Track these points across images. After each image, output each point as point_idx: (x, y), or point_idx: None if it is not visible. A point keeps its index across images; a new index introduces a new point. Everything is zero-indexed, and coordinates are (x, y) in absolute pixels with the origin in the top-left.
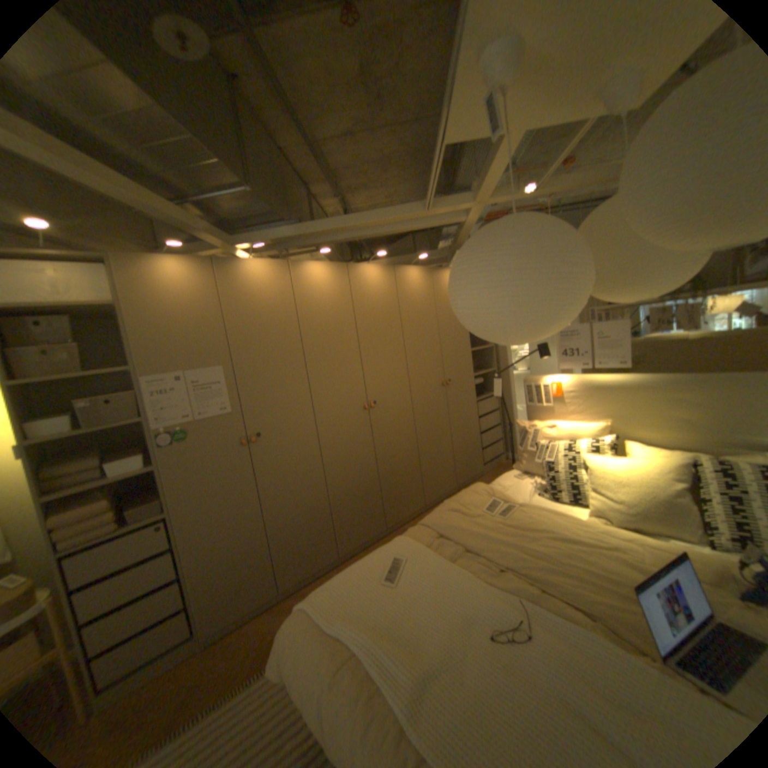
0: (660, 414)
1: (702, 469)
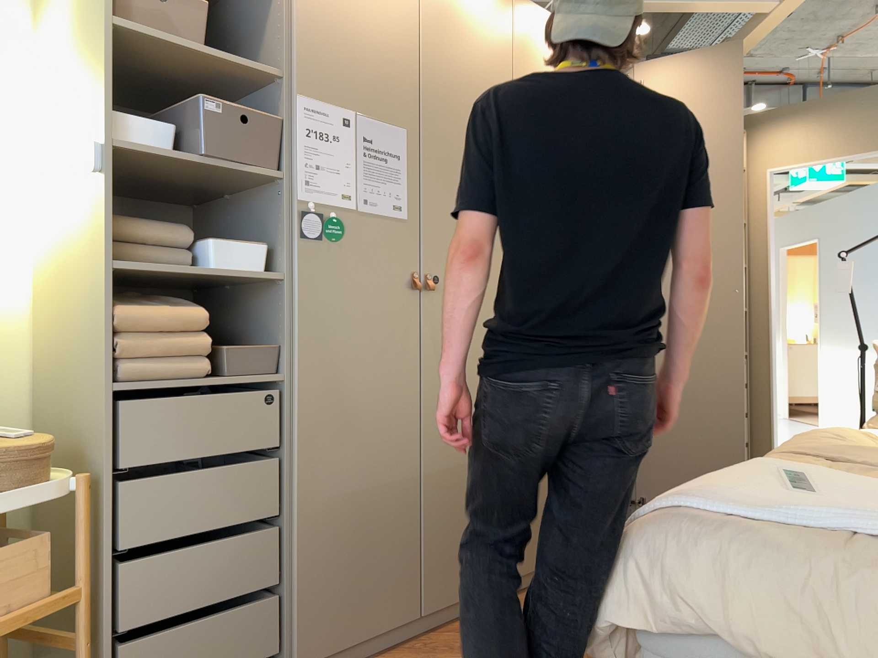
0: None
1: None
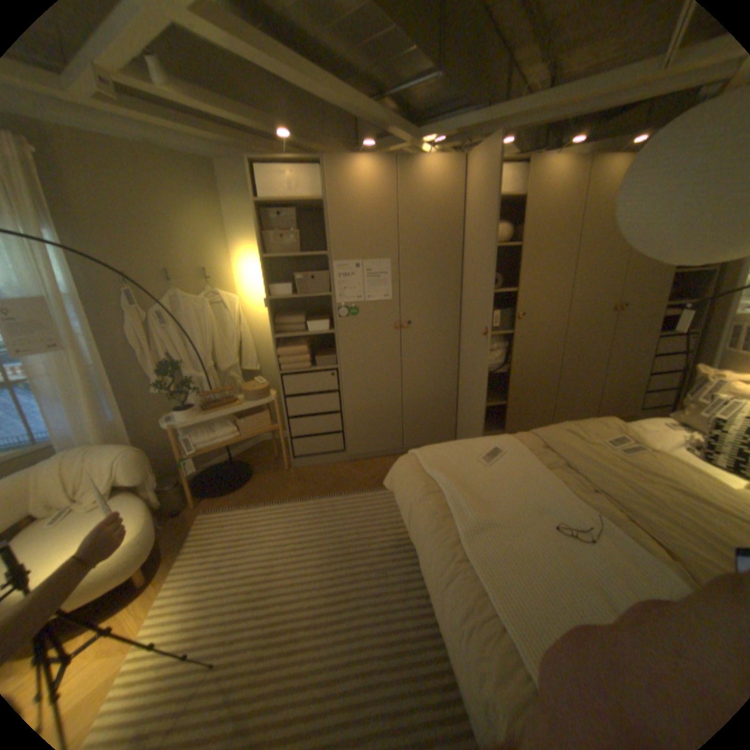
0: None
1: None
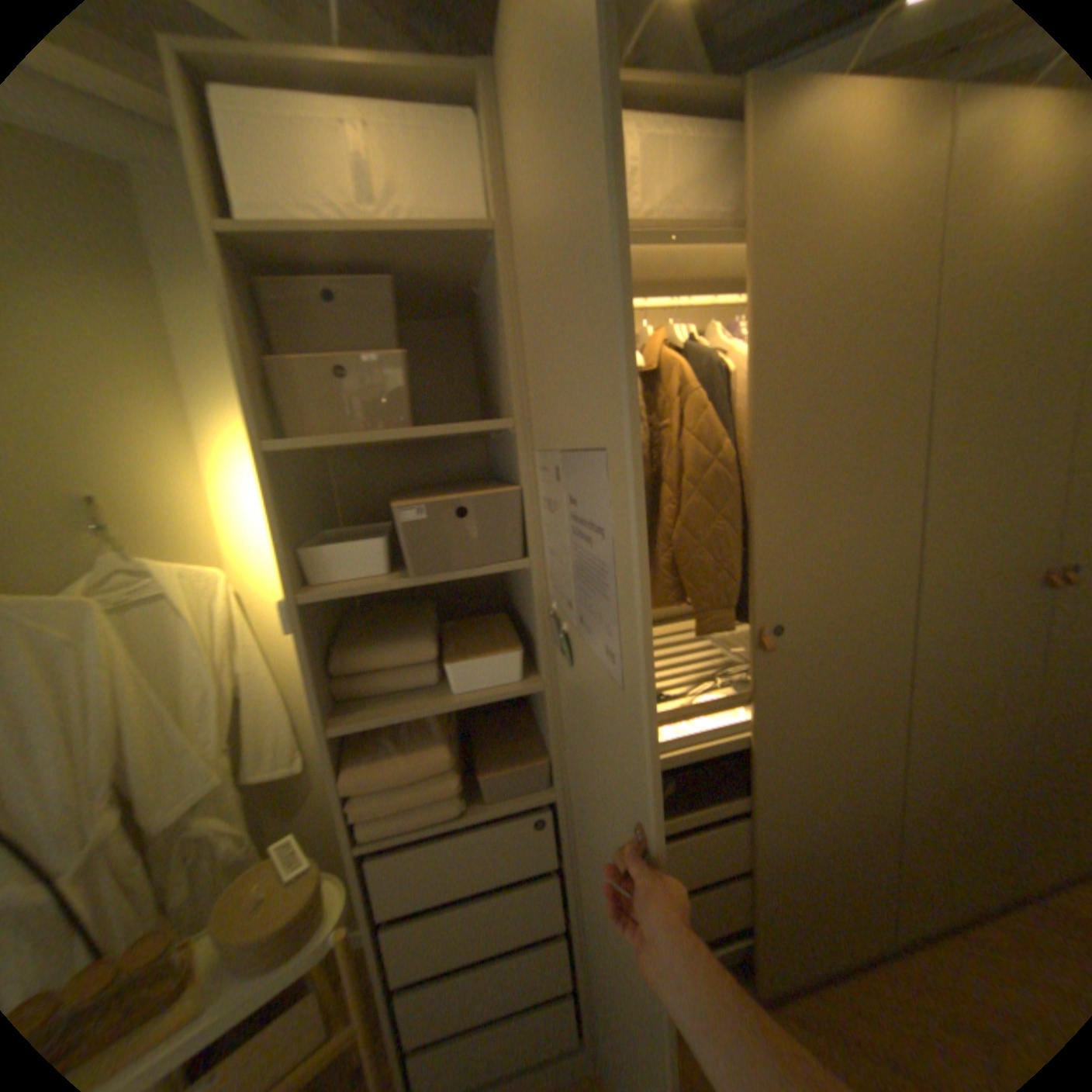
0: None
1: None
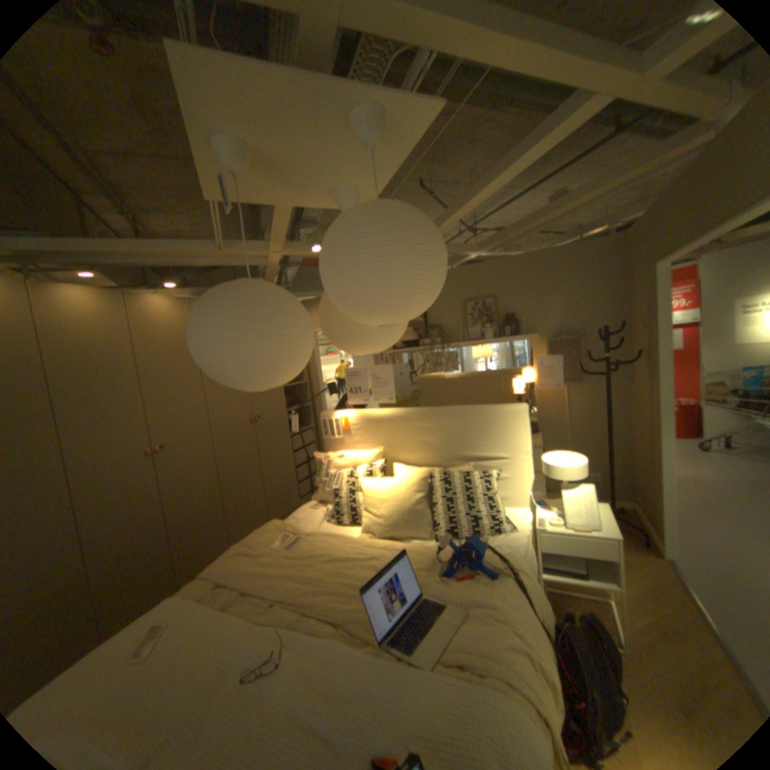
0: (412, 440)
1: (433, 480)
